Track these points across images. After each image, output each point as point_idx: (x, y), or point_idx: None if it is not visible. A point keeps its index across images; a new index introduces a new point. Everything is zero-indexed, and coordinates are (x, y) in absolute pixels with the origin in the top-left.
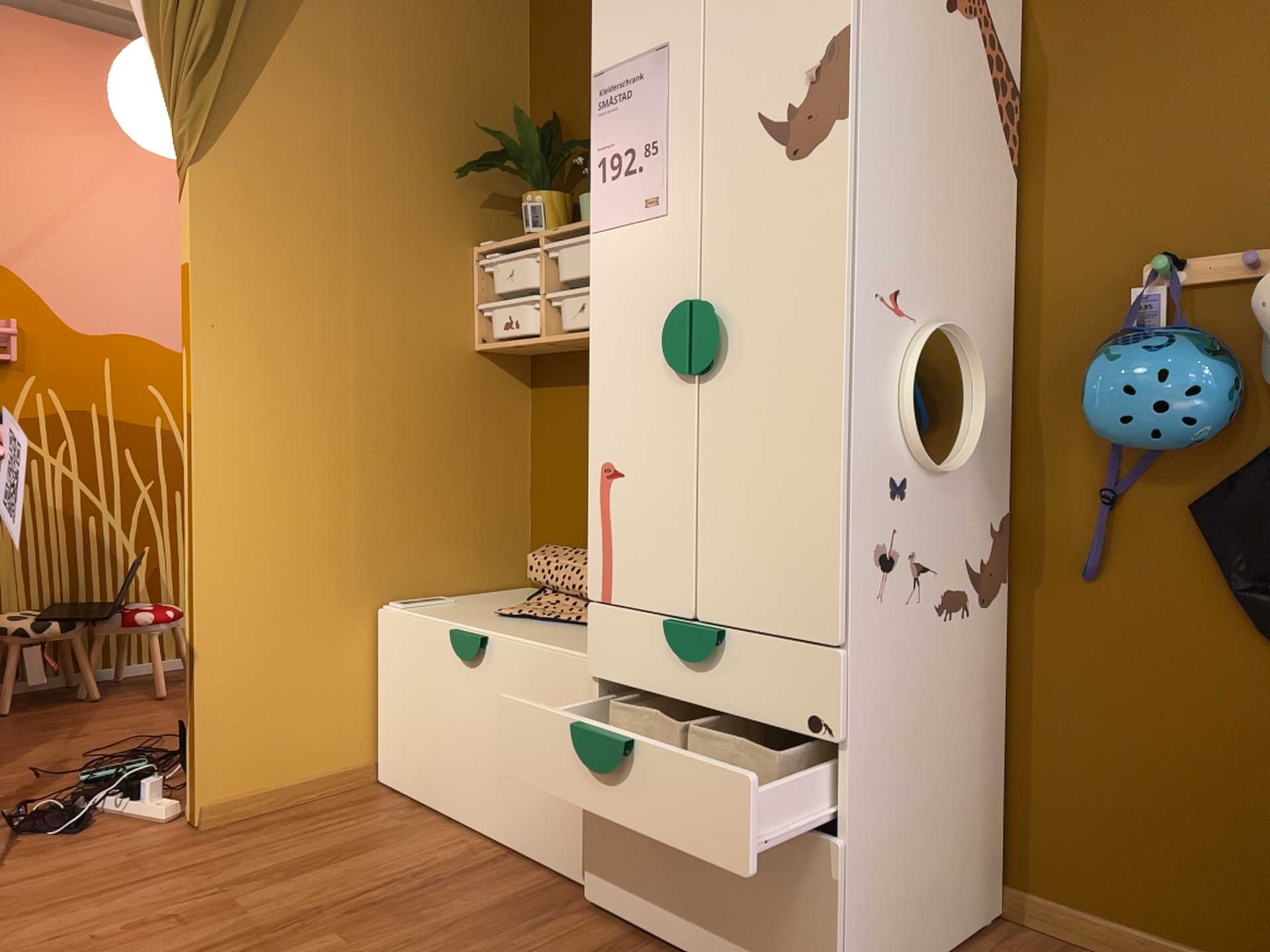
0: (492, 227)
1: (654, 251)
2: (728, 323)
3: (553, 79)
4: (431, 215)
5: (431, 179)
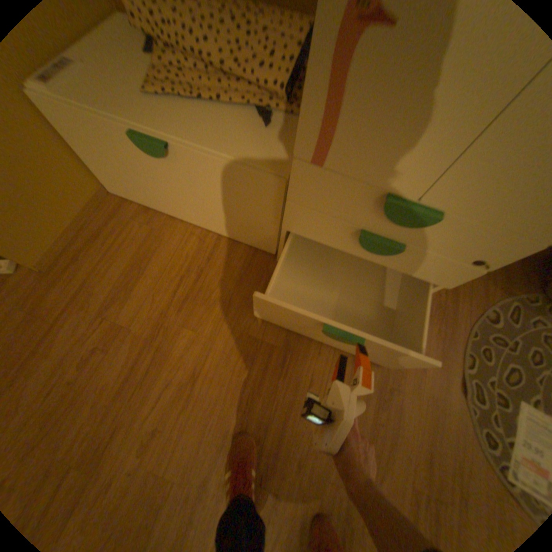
0: None
1: None
2: None
3: None
4: None
5: None
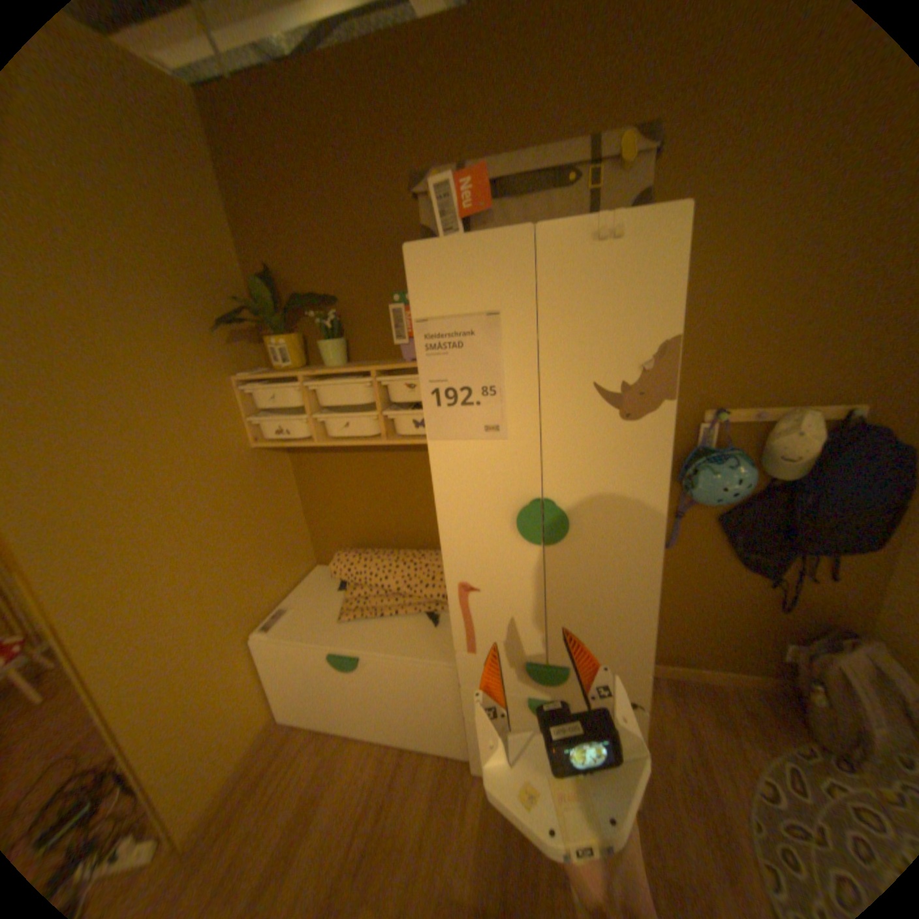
0: (238, 356)
1: (496, 462)
2: (571, 518)
3: (254, 233)
4: (194, 363)
5: (185, 334)
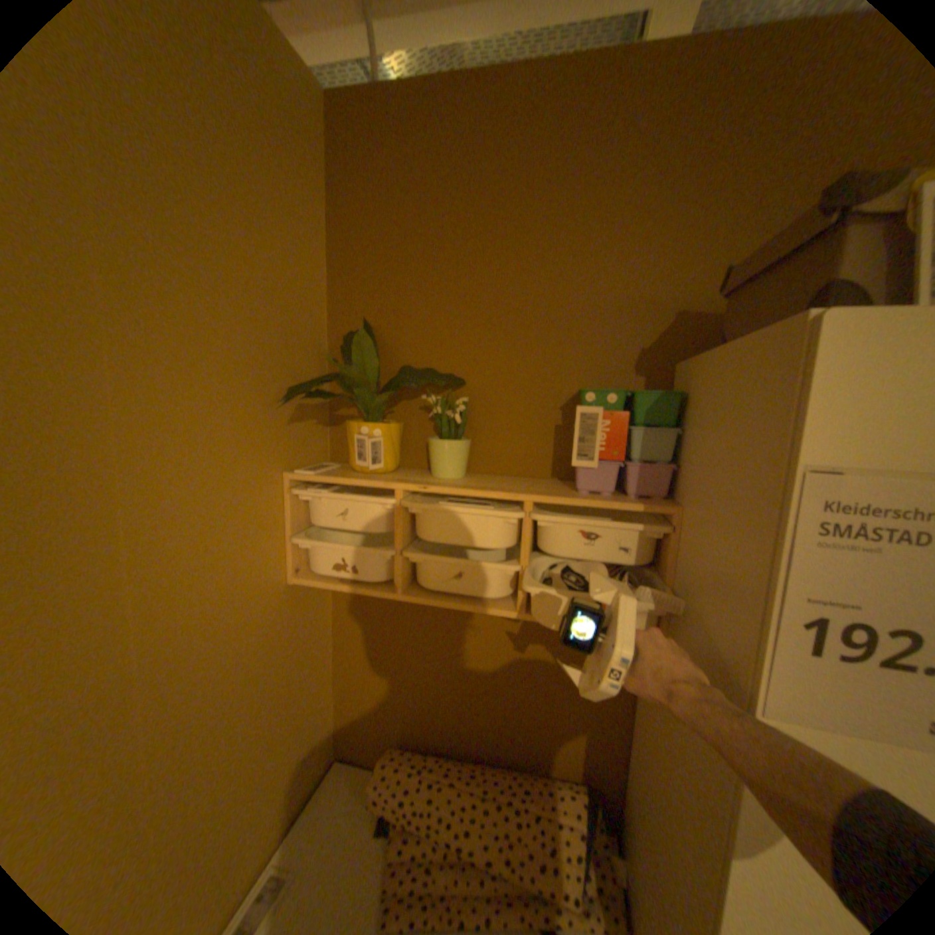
0: (300, 441)
1: None
2: None
3: (363, 278)
4: (238, 449)
5: (236, 402)
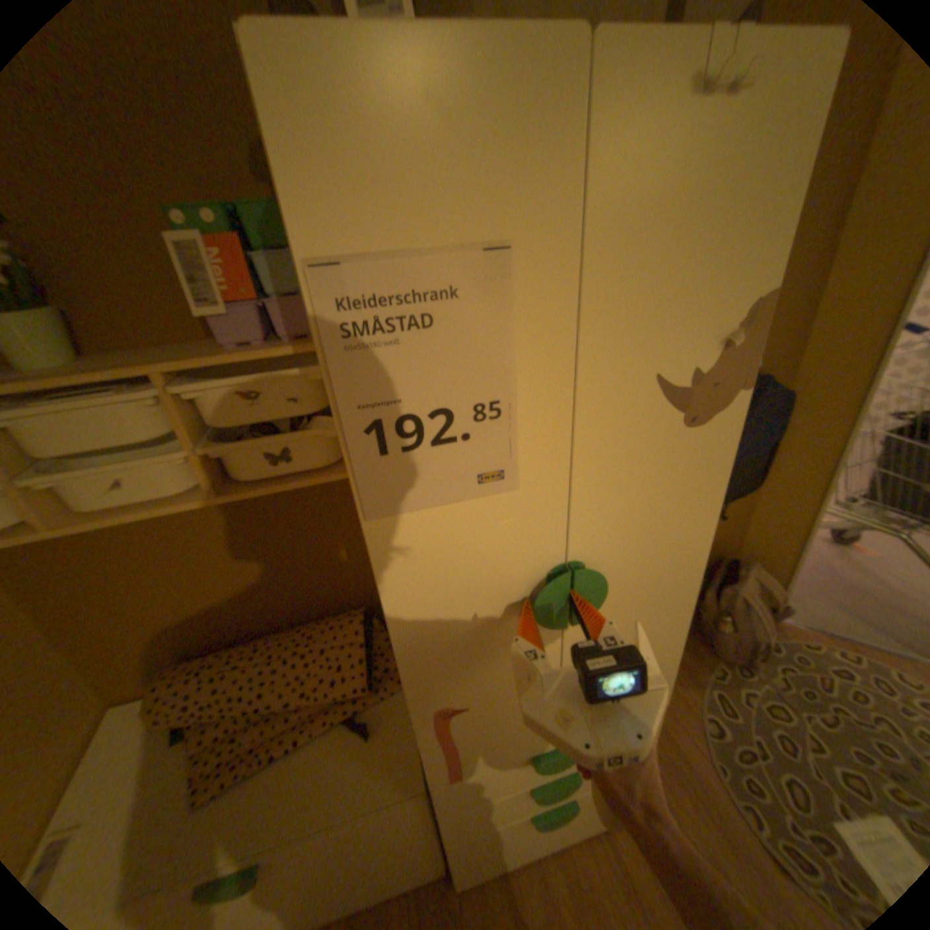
0: None
1: (498, 528)
2: (607, 577)
3: None
4: None
5: None
